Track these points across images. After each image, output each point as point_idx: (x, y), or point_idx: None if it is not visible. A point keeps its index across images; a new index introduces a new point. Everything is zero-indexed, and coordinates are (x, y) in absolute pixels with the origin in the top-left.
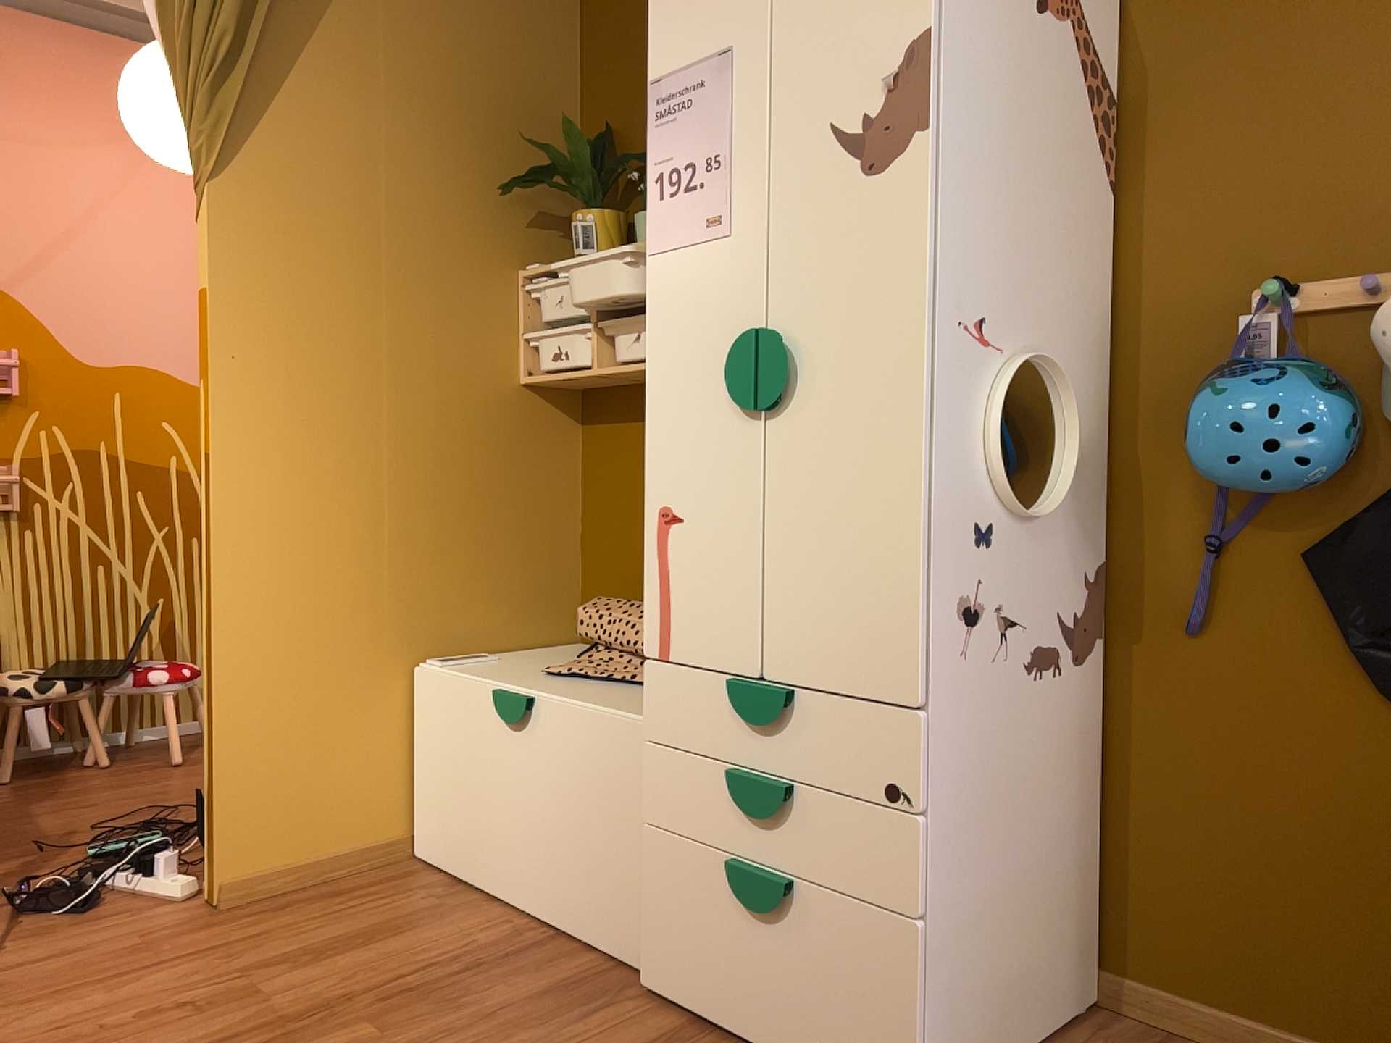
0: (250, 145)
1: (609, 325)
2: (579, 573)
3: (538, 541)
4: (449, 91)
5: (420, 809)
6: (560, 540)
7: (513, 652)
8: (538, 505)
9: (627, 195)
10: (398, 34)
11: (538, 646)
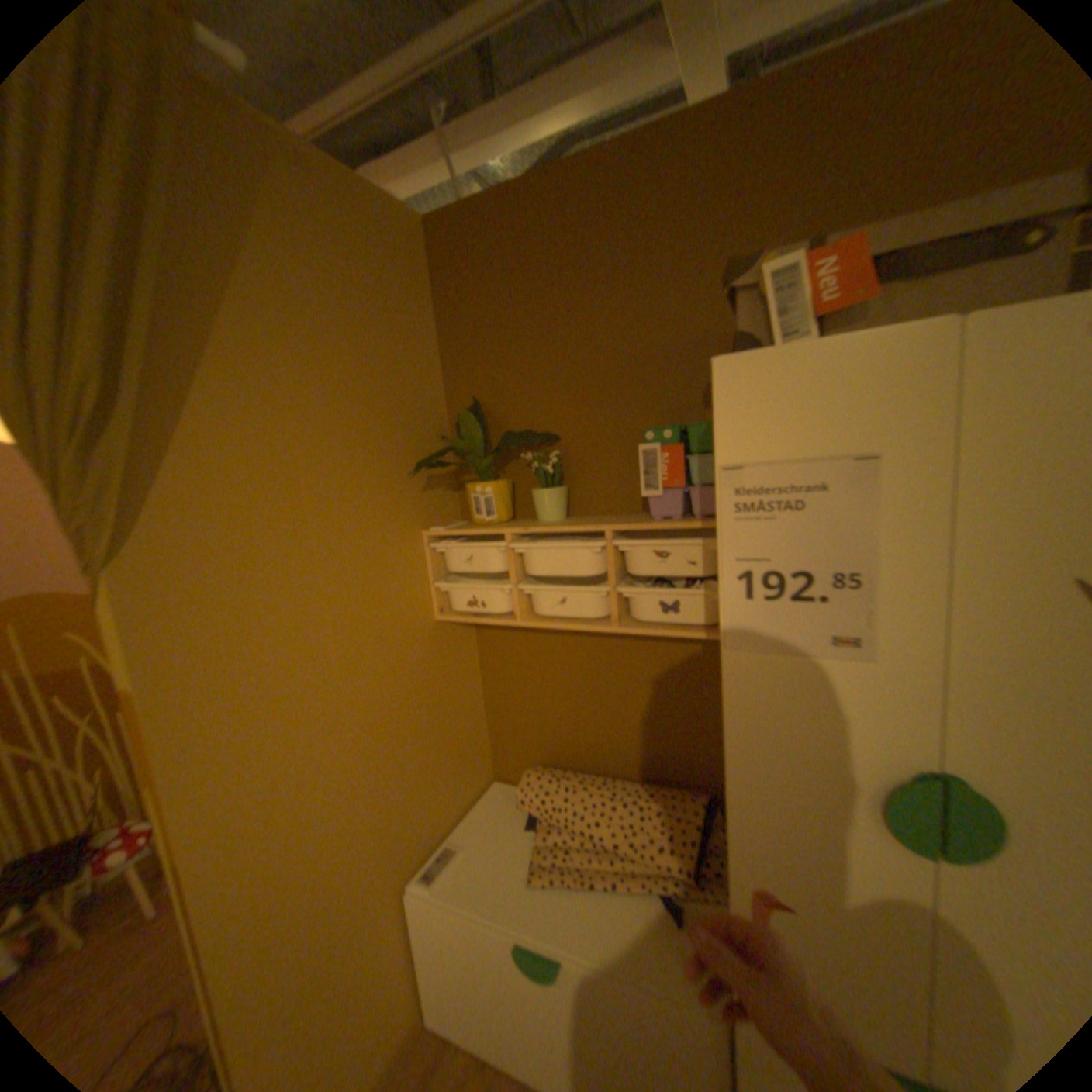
0: (148, 501)
1: (533, 590)
2: (487, 731)
3: (463, 728)
4: (346, 387)
5: (427, 995)
6: (474, 717)
7: (462, 822)
8: (459, 702)
9: (501, 458)
10: (291, 337)
11: (473, 800)
